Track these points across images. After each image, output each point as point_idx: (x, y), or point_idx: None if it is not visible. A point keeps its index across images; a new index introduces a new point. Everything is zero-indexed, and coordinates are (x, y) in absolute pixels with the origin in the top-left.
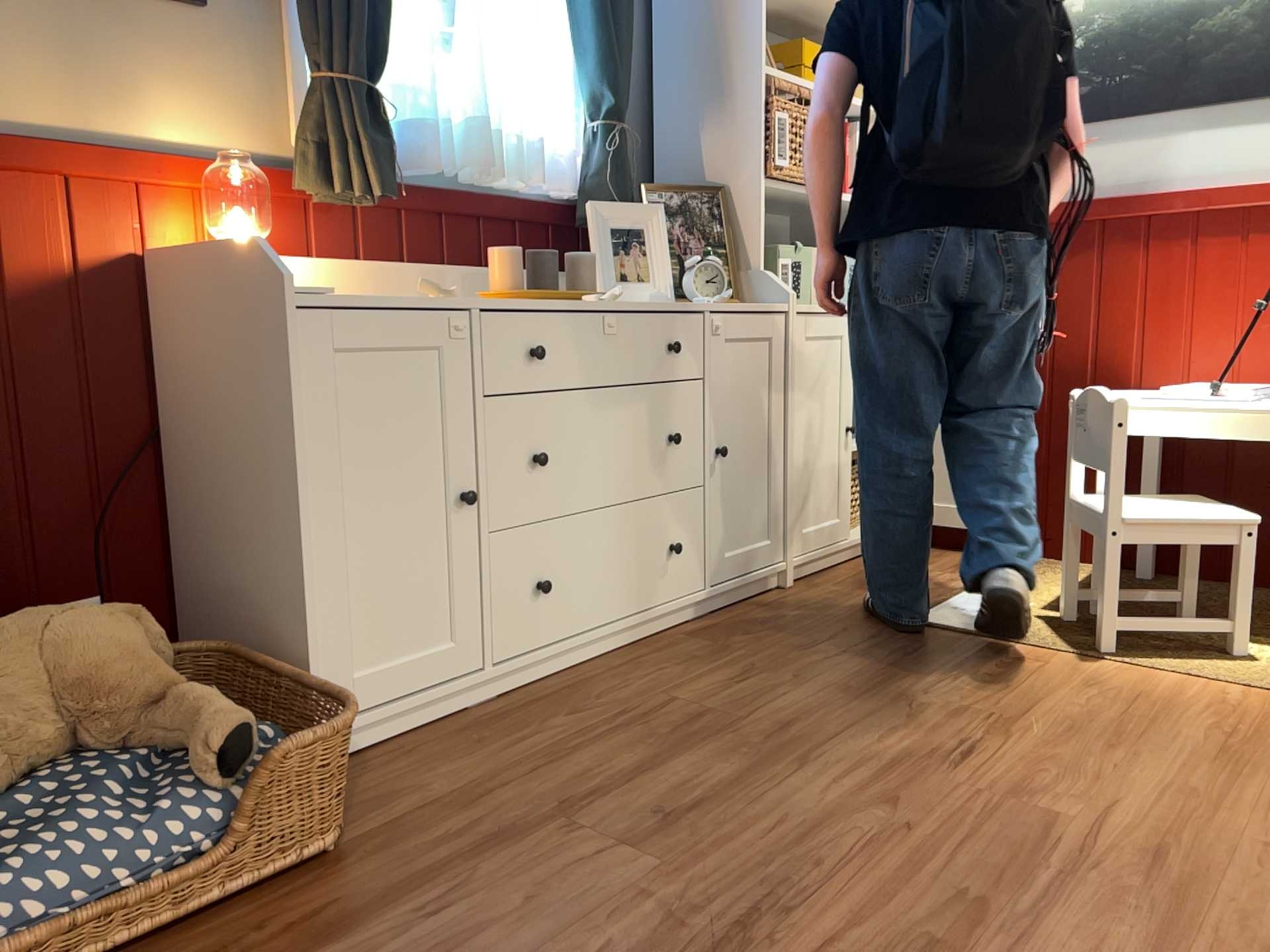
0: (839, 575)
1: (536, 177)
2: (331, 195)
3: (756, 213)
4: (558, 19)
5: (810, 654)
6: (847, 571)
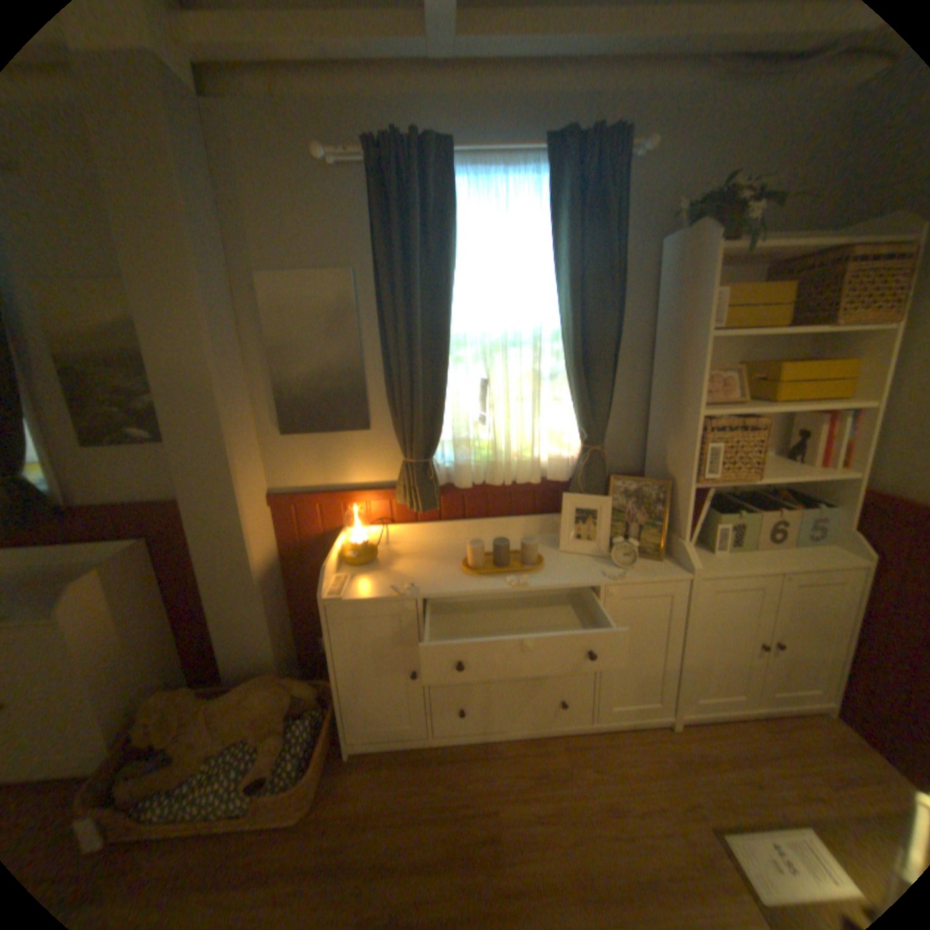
0: (732, 736)
1: (532, 480)
2: (411, 505)
3: (687, 505)
4: (562, 386)
5: (609, 825)
6: (743, 734)
